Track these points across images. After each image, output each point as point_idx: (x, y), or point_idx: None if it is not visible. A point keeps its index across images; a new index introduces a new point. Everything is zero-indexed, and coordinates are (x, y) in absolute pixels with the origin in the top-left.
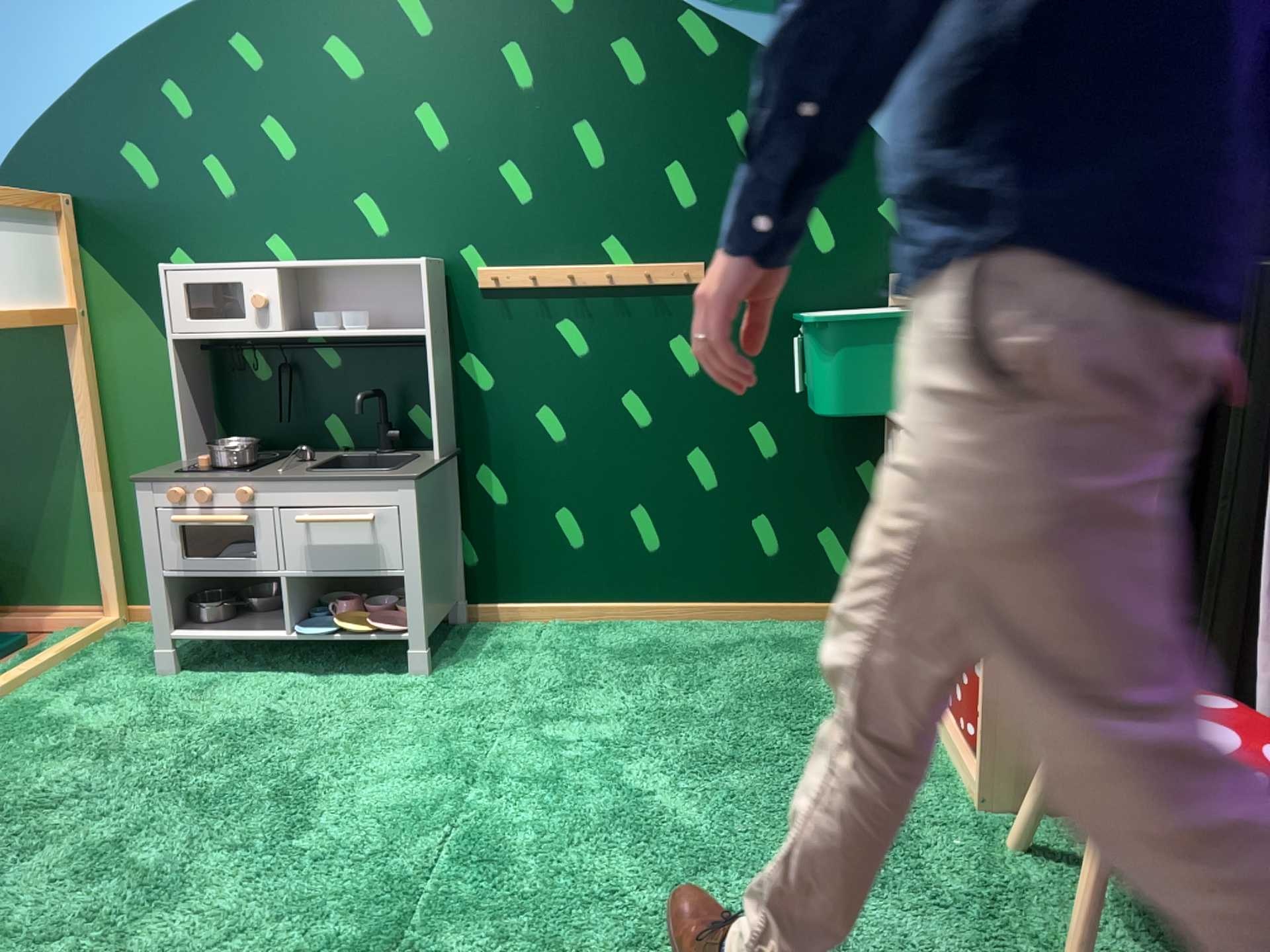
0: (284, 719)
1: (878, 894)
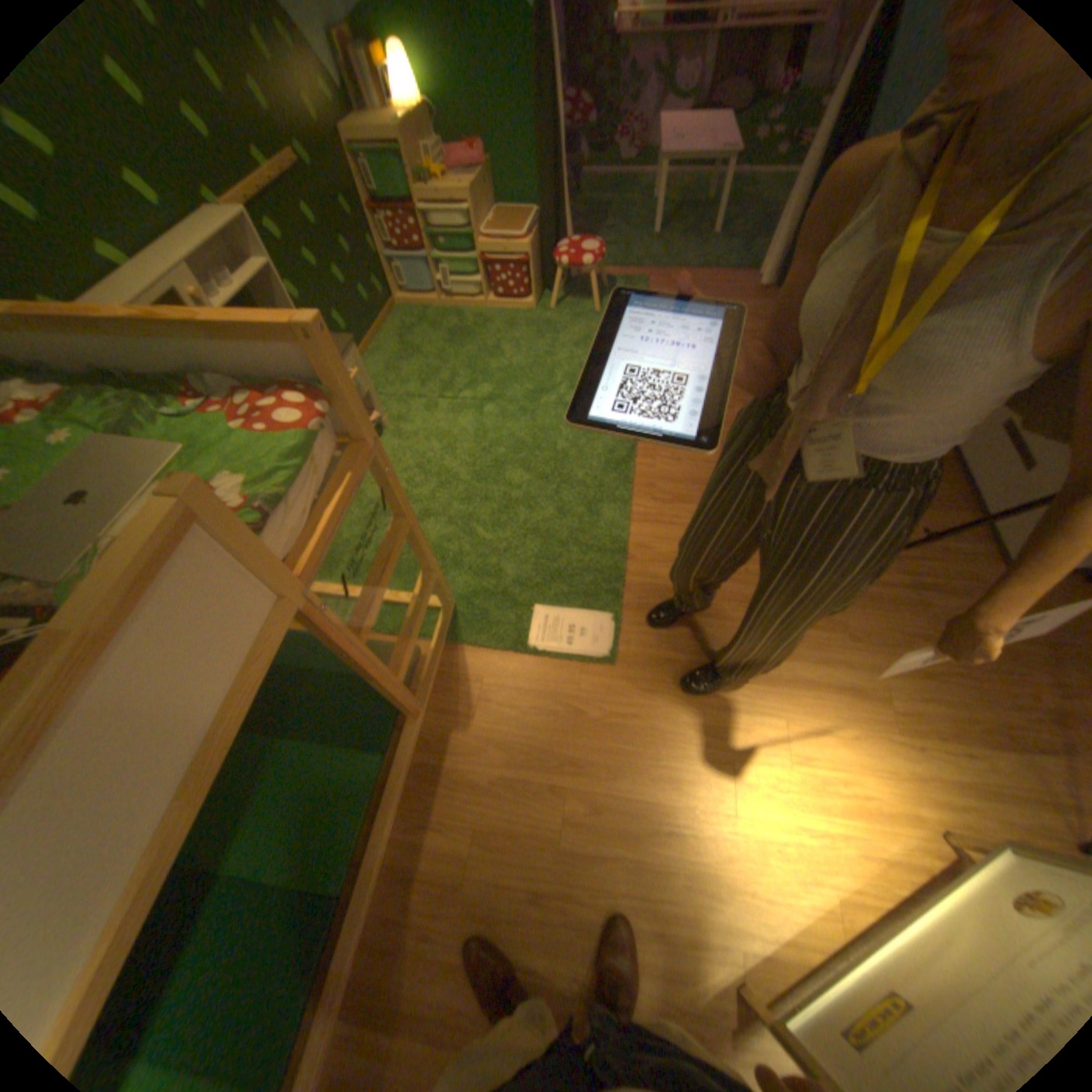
0: (409, 466)
1: (563, 332)
